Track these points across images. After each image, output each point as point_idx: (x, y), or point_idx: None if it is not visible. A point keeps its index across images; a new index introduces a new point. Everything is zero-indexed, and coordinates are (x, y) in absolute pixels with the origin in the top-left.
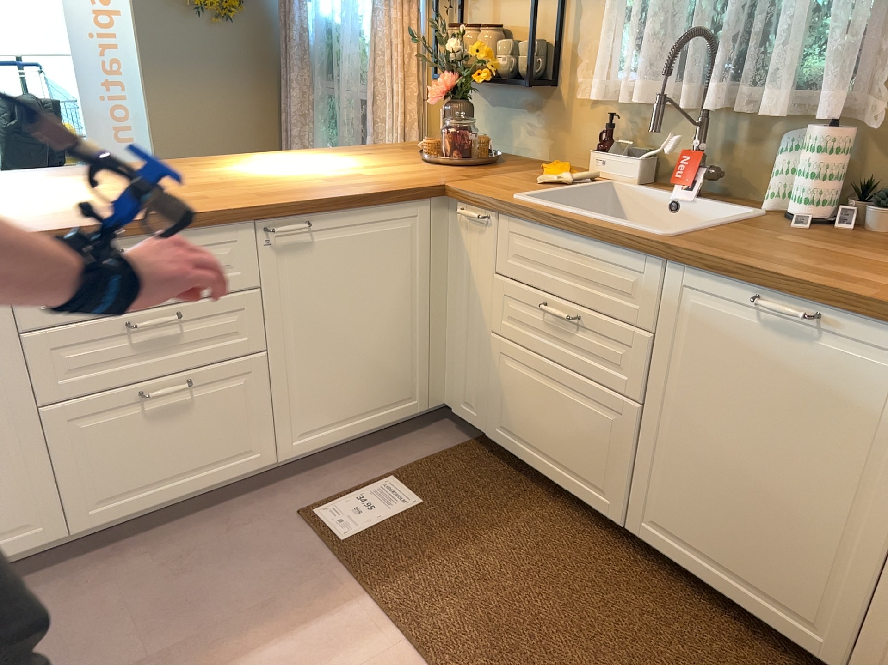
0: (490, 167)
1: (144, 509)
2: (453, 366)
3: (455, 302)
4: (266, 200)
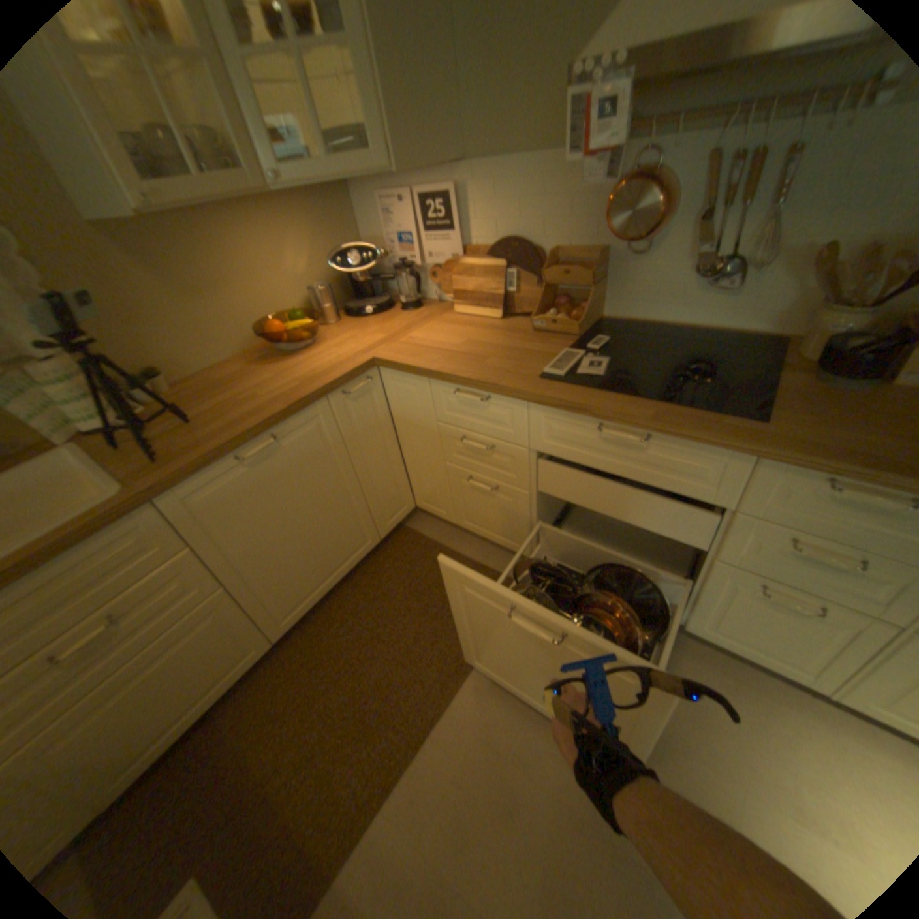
0: None
1: None
2: None
3: None
4: None
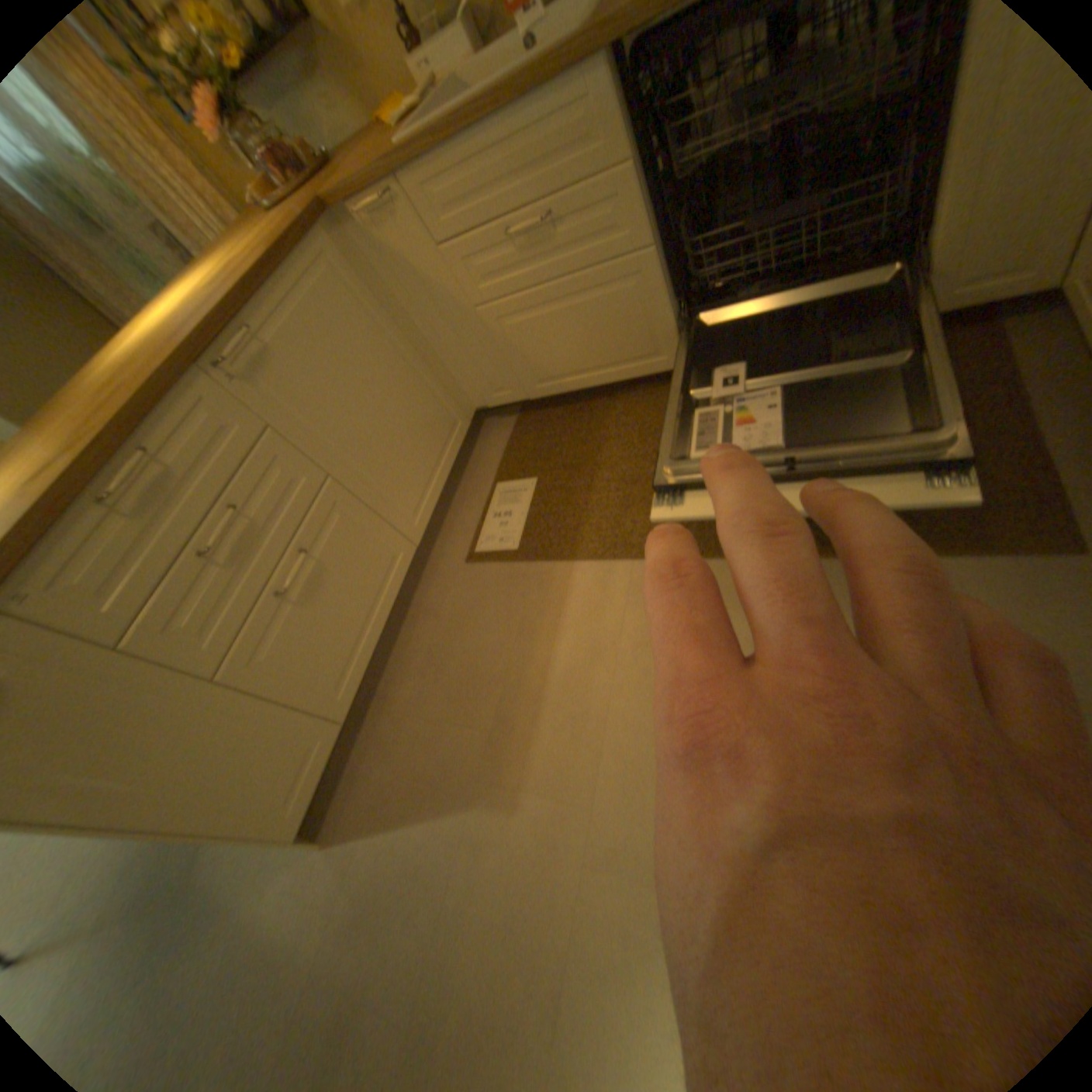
0: (331, 164)
1: (369, 661)
2: (462, 372)
3: (421, 314)
4: (181, 337)
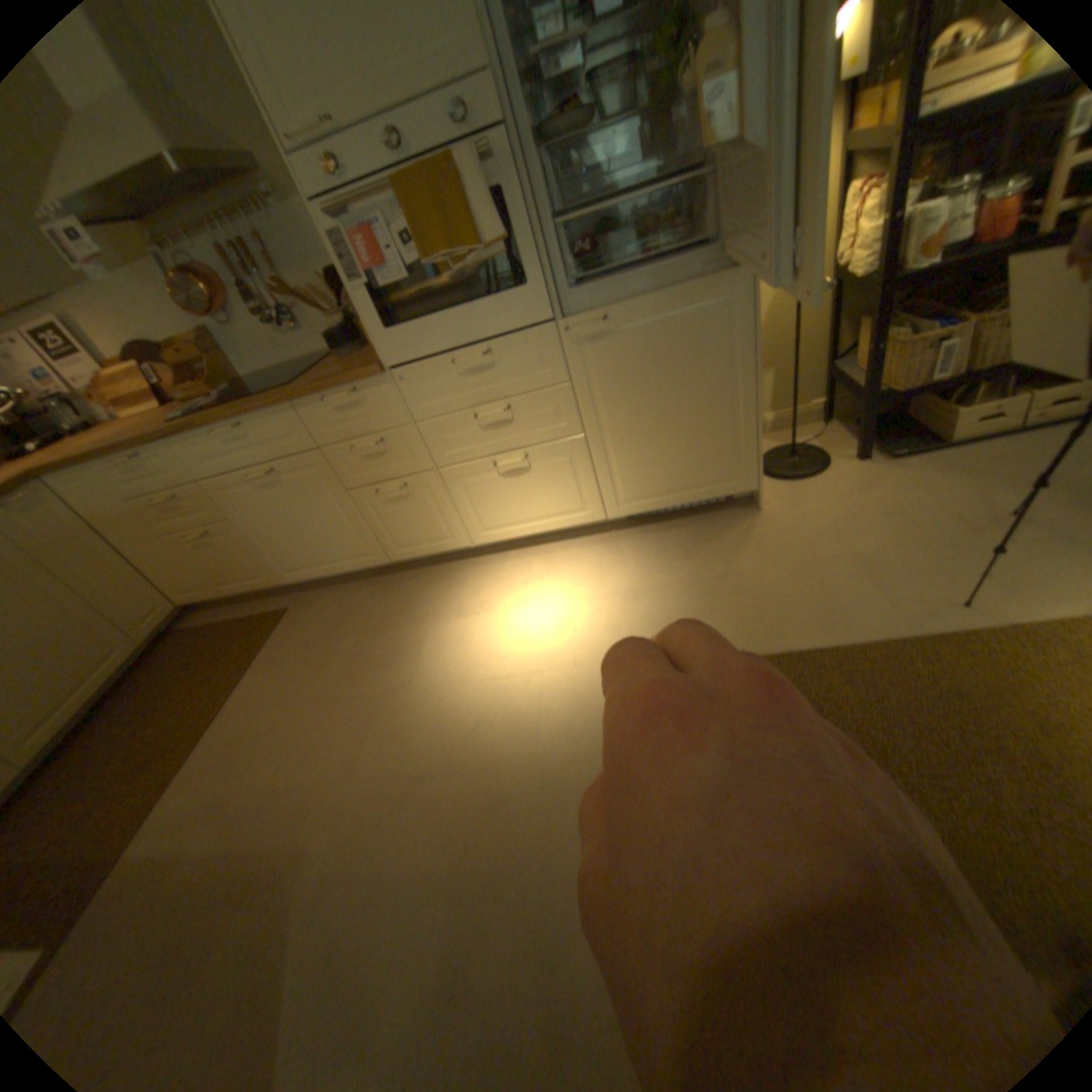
0: None
1: None
2: None
3: None
4: None
